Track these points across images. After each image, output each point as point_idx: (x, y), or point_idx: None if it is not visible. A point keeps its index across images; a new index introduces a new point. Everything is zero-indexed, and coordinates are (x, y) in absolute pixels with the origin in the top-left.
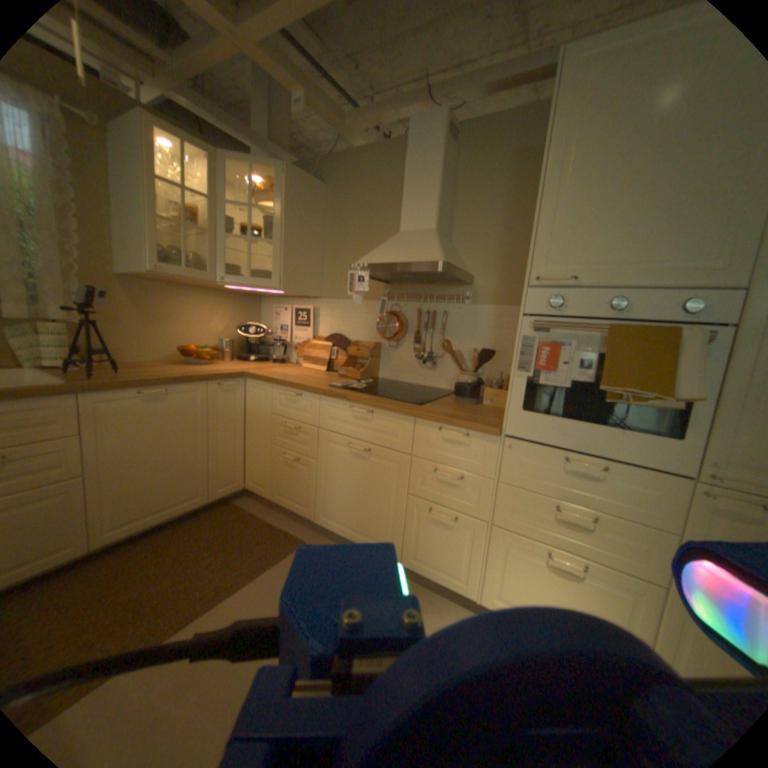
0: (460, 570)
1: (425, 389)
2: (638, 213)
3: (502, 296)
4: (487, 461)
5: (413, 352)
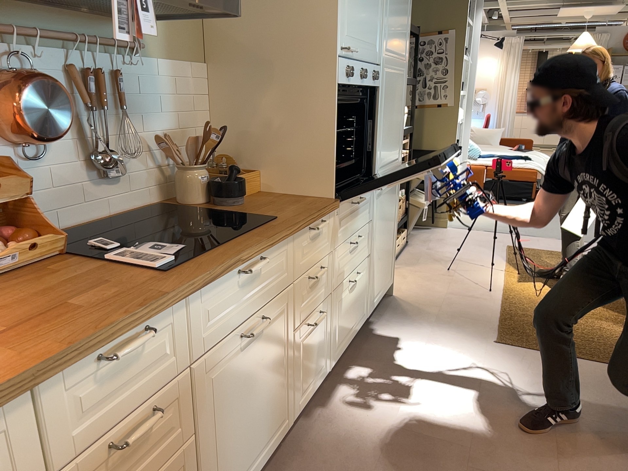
0: (322, 356)
1: (127, 218)
2: (365, 8)
3: (174, 50)
4: (330, 236)
5: (84, 159)
